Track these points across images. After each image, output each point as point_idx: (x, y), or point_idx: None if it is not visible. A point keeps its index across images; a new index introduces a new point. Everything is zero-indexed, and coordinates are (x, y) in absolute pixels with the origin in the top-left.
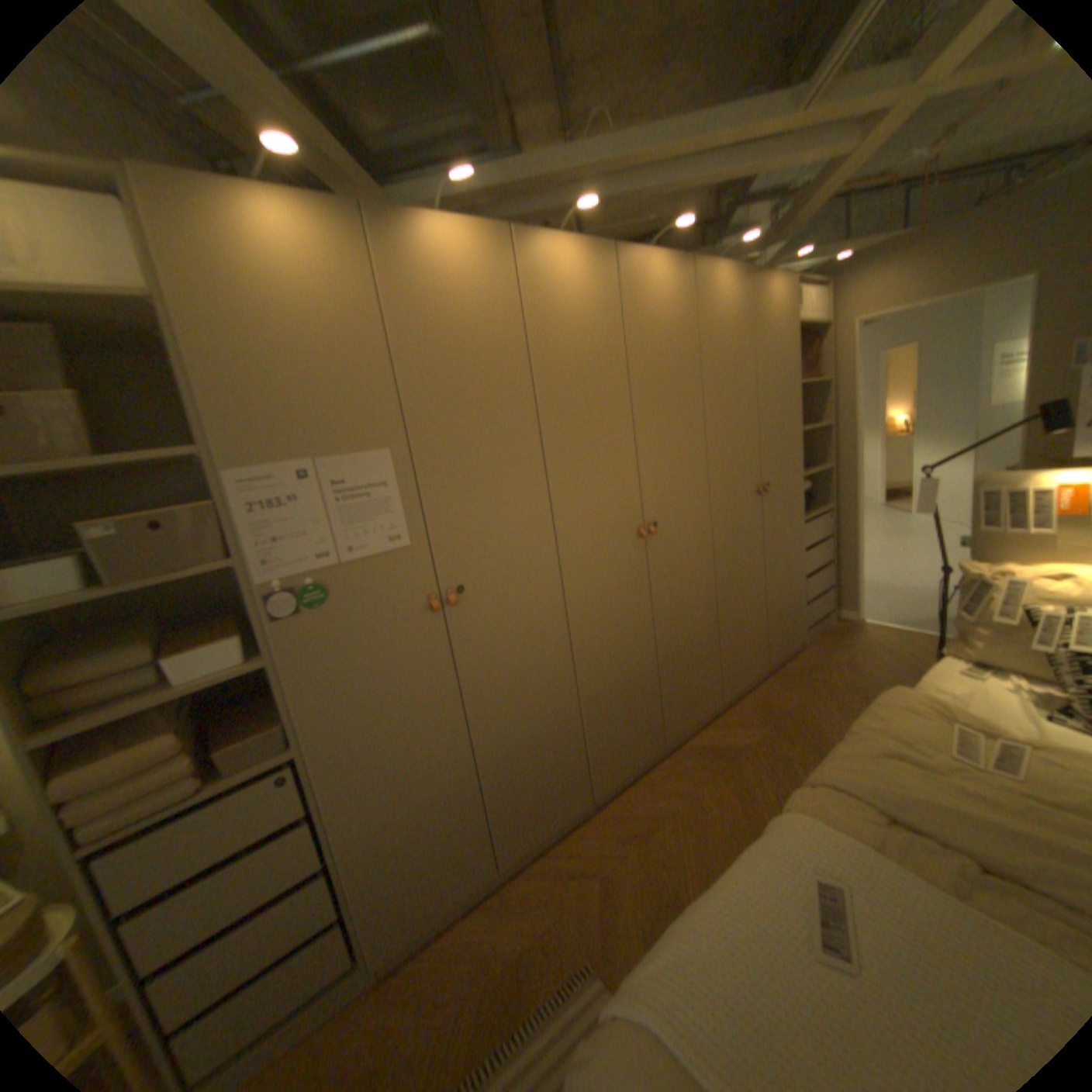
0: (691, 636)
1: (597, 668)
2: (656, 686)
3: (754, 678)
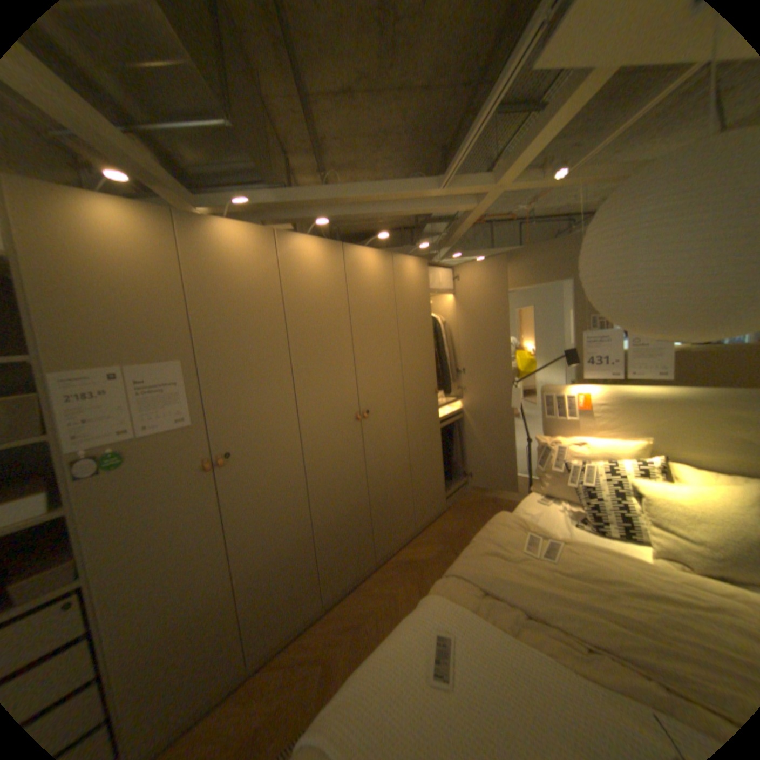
0: (393, 484)
1: (326, 508)
2: (369, 520)
3: (436, 512)
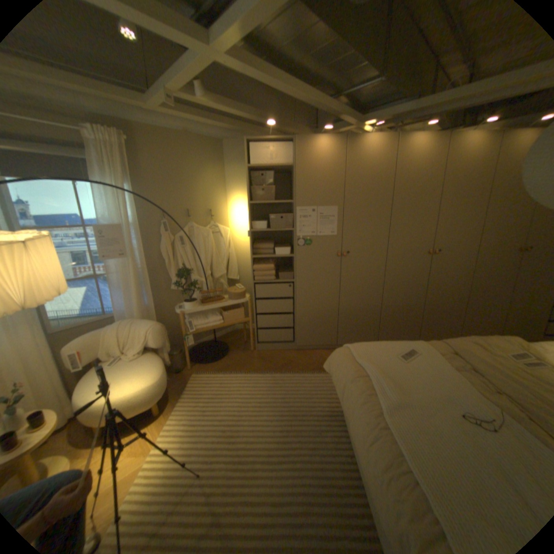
0: (447, 303)
1: (392, 297)
2: (420, 316)
3: None
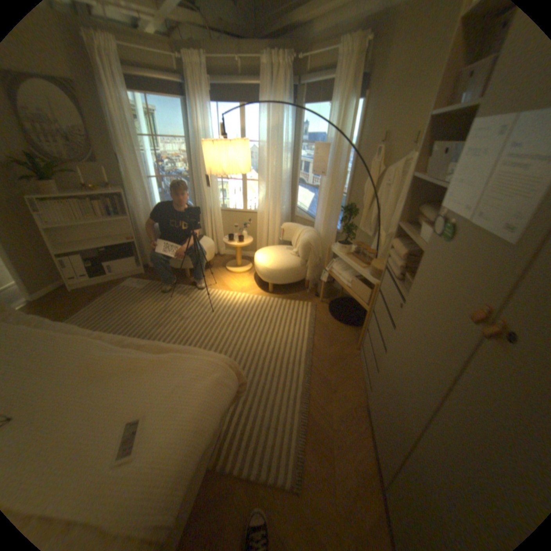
0: None
1: None
2: None
3: None
